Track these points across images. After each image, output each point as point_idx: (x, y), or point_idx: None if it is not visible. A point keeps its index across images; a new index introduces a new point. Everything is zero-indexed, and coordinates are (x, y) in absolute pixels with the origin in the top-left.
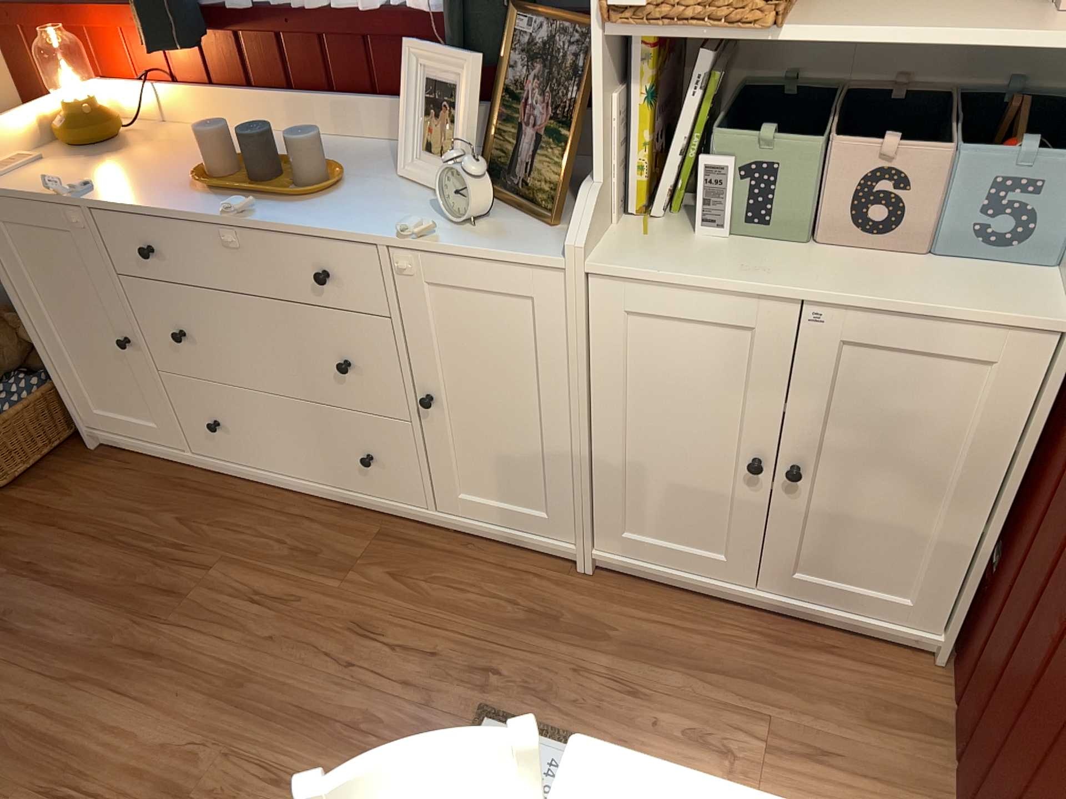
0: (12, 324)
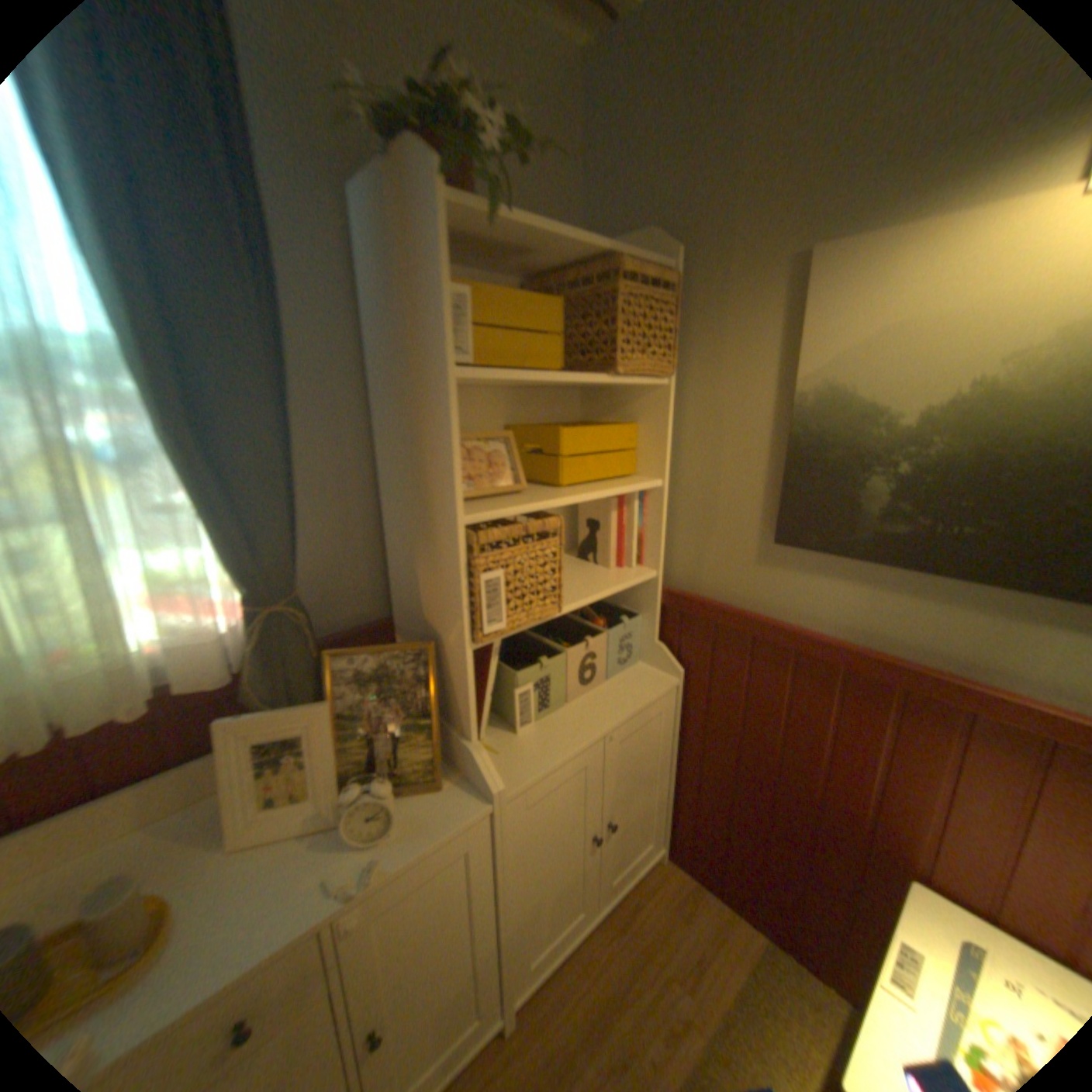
0: None
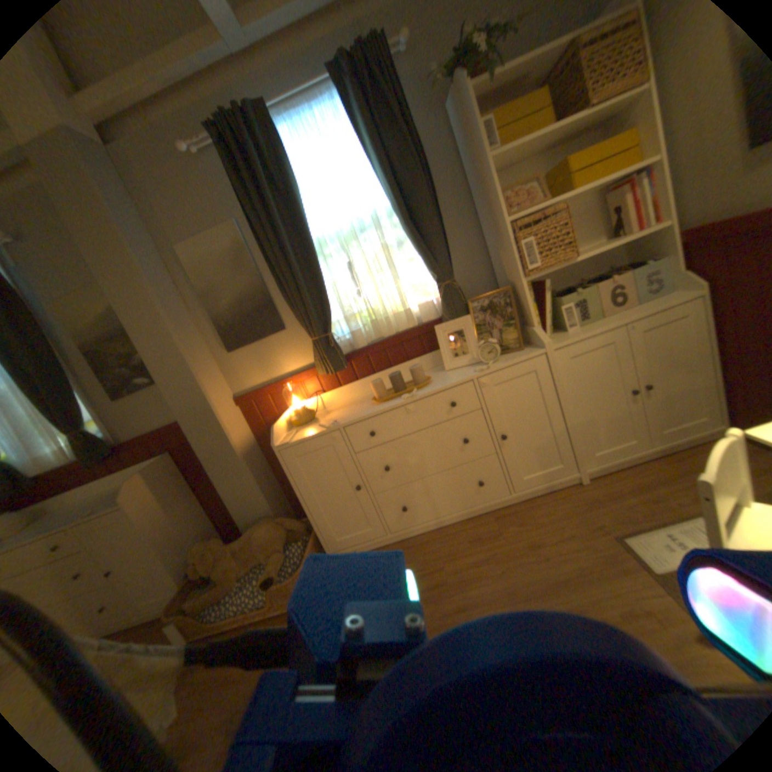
0: (272, 524)
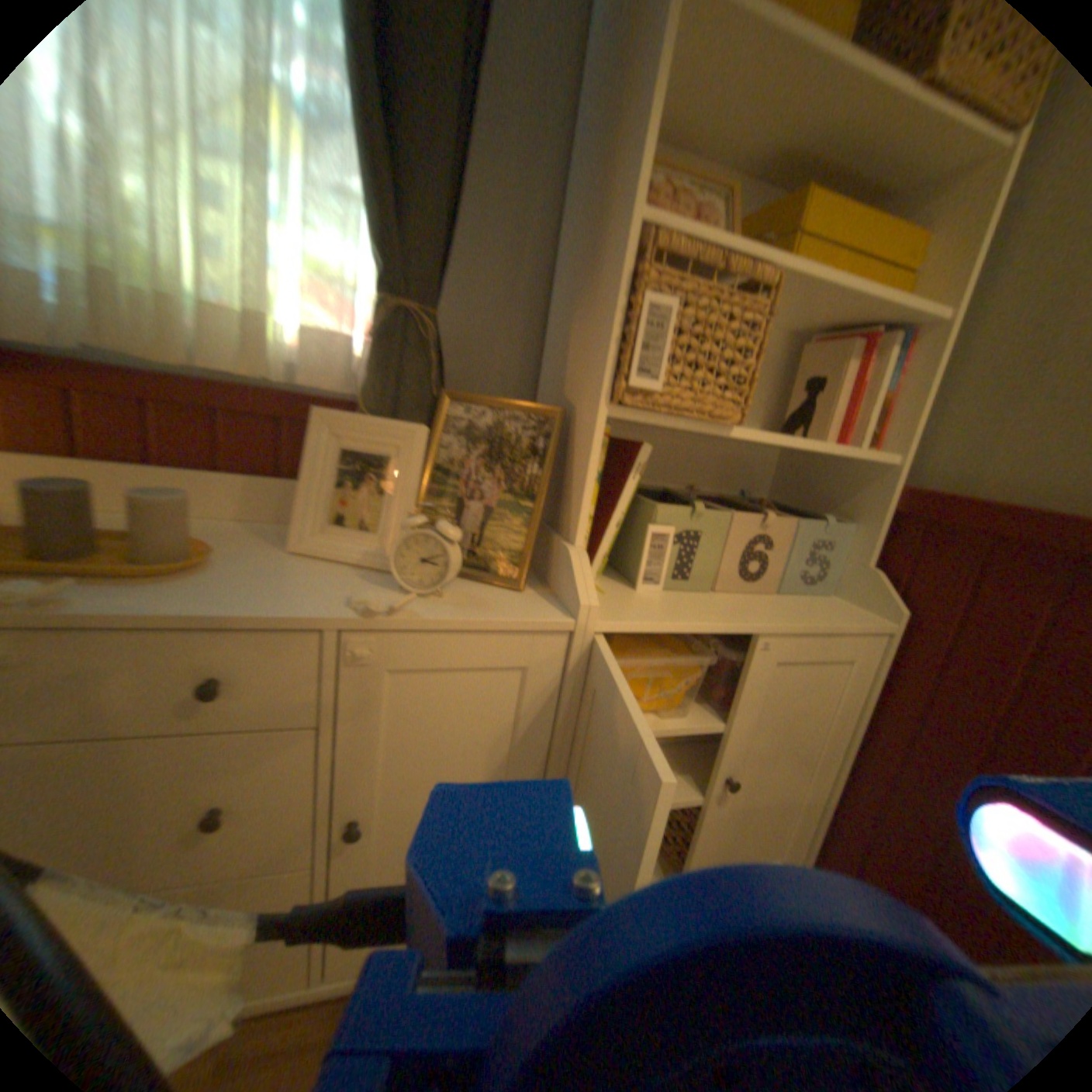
0: None
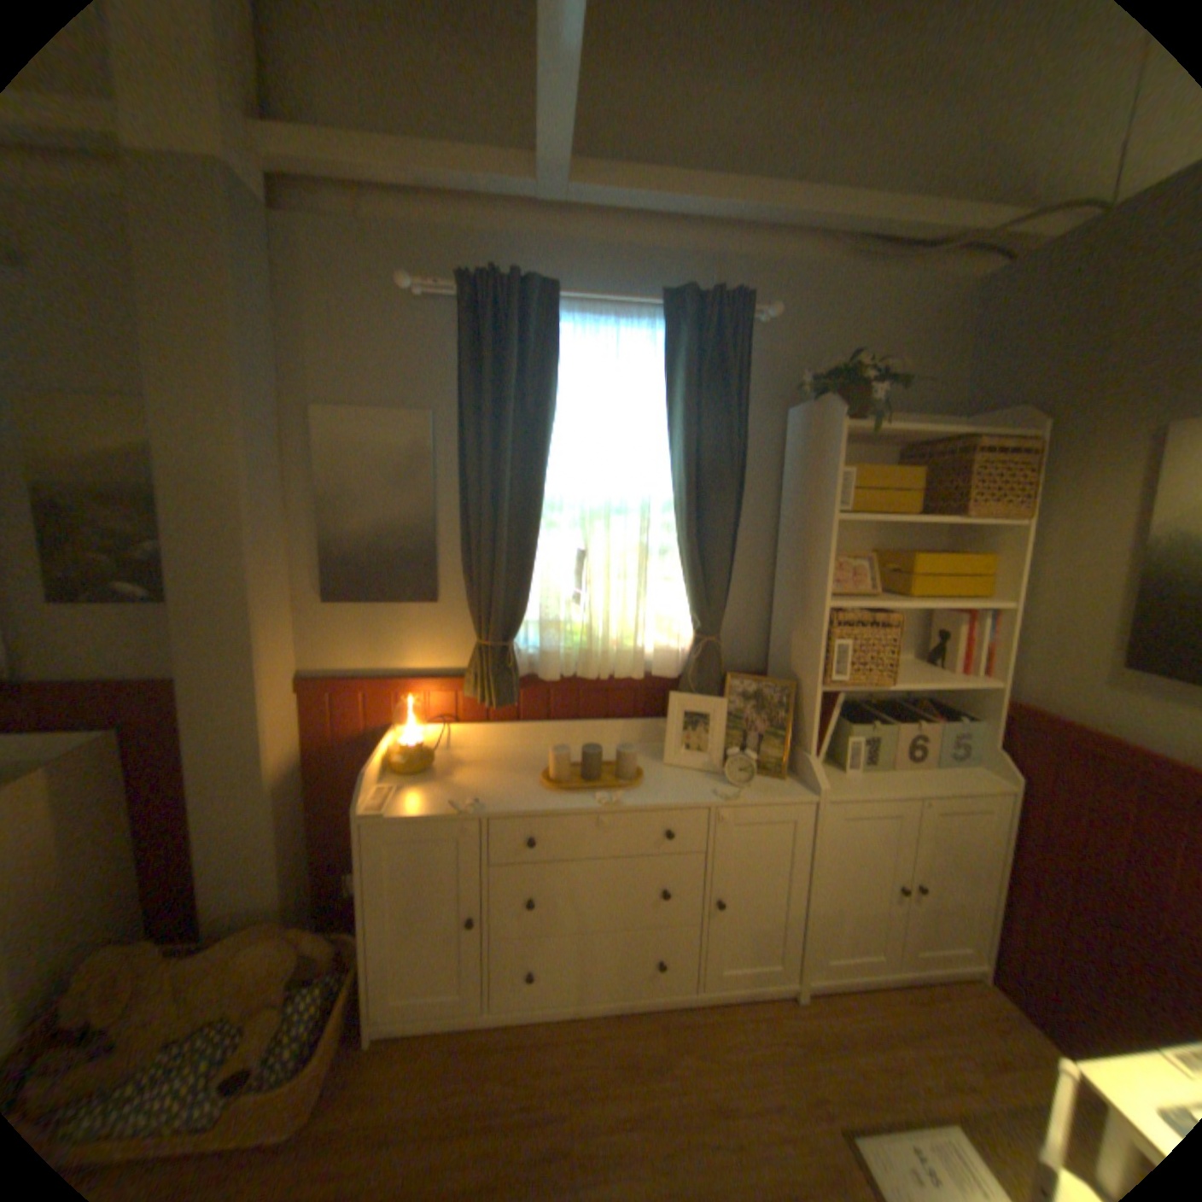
0: (278, 944)
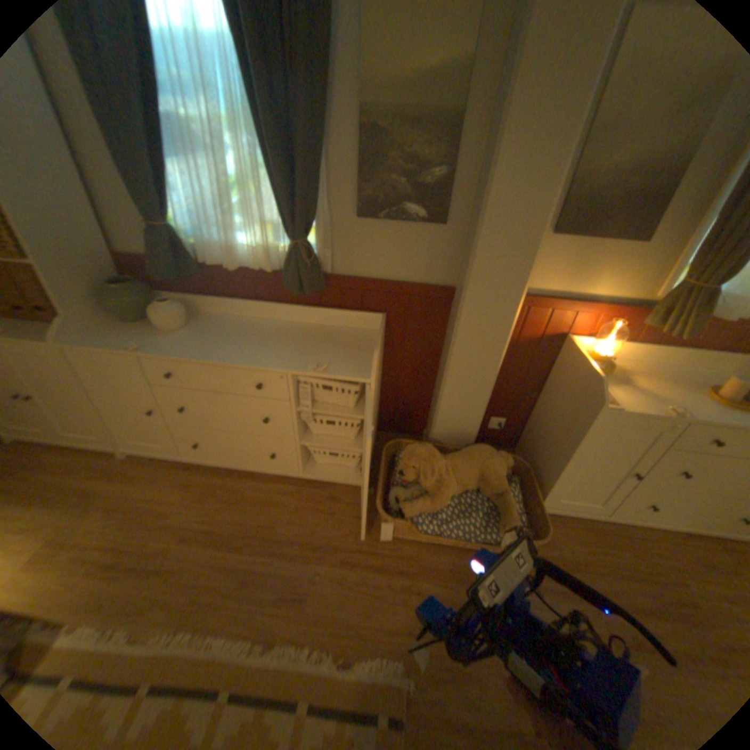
0: (501, 458)
